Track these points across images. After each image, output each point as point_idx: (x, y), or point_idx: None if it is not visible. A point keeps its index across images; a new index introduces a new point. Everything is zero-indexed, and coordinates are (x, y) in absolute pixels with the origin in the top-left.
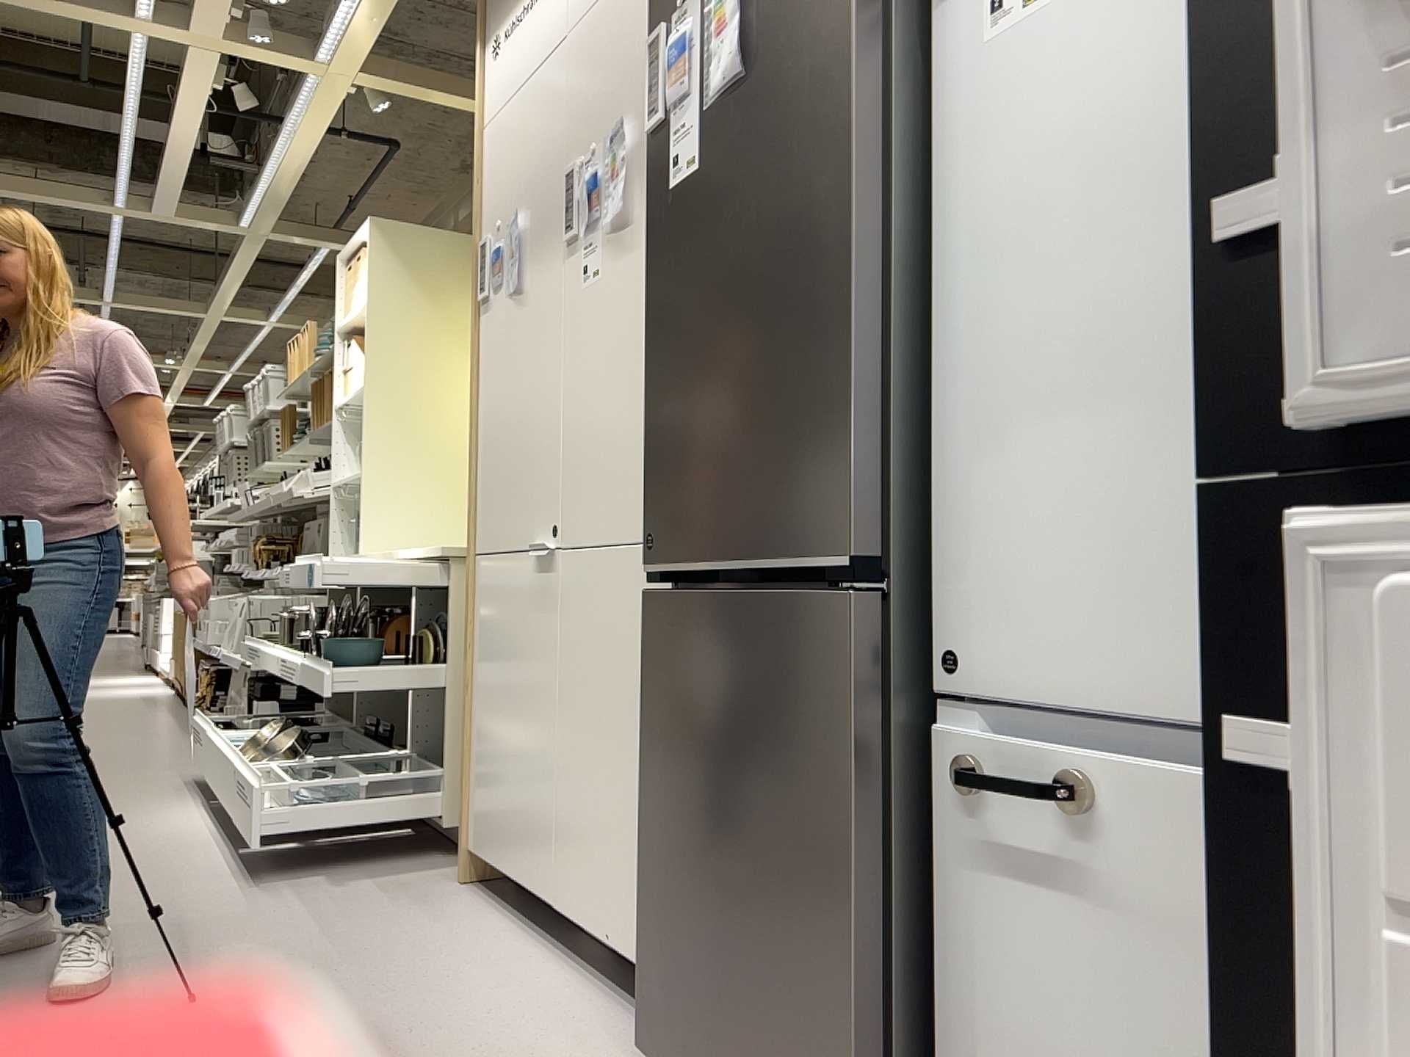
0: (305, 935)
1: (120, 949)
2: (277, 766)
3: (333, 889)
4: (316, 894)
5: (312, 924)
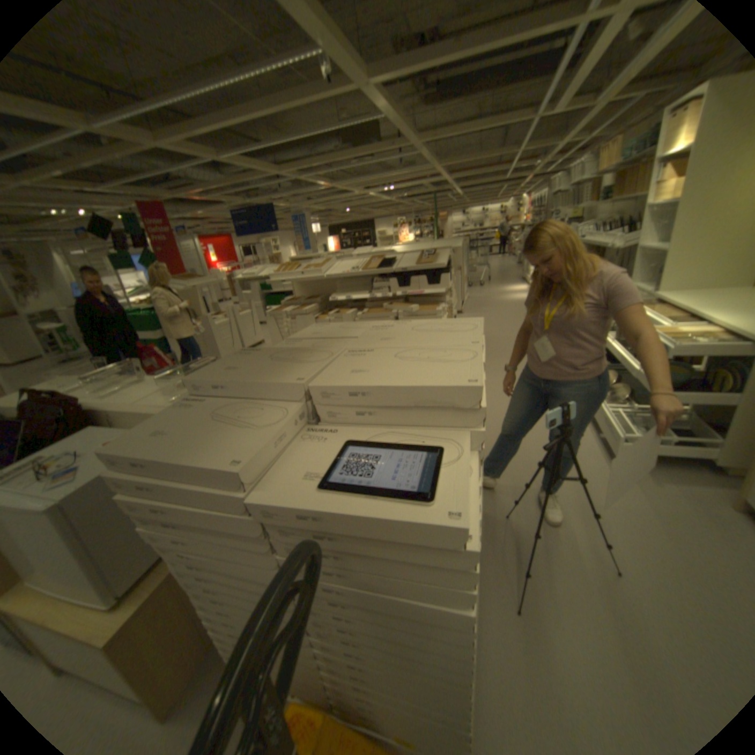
0: (658, 530)
1: (574, 506)
2: (622, 411)
3: (659, 489)
4: (651, 490)
5: (658, 521)
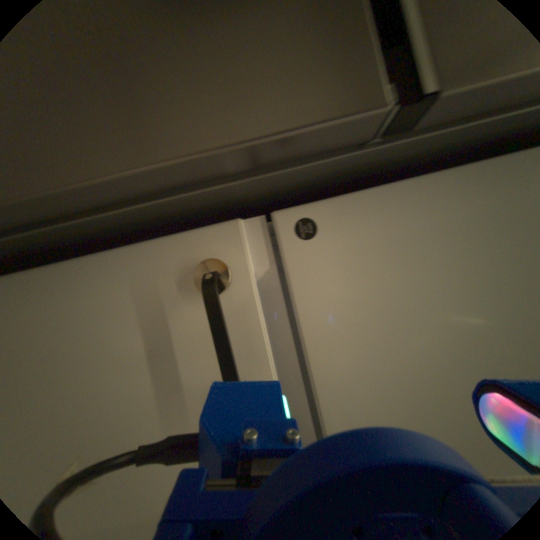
0: None
1: None
2: None
3: None
4: None
5: None
